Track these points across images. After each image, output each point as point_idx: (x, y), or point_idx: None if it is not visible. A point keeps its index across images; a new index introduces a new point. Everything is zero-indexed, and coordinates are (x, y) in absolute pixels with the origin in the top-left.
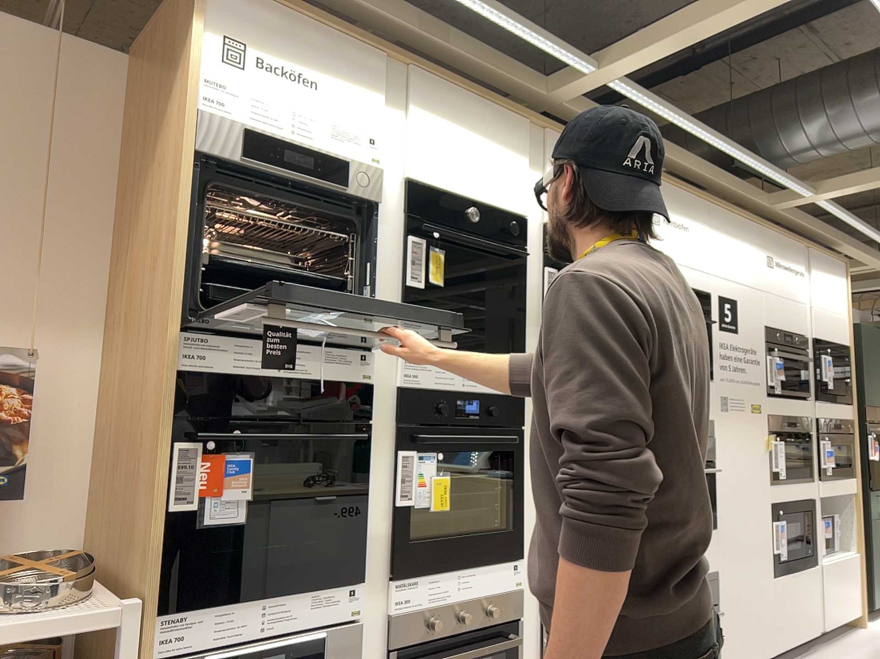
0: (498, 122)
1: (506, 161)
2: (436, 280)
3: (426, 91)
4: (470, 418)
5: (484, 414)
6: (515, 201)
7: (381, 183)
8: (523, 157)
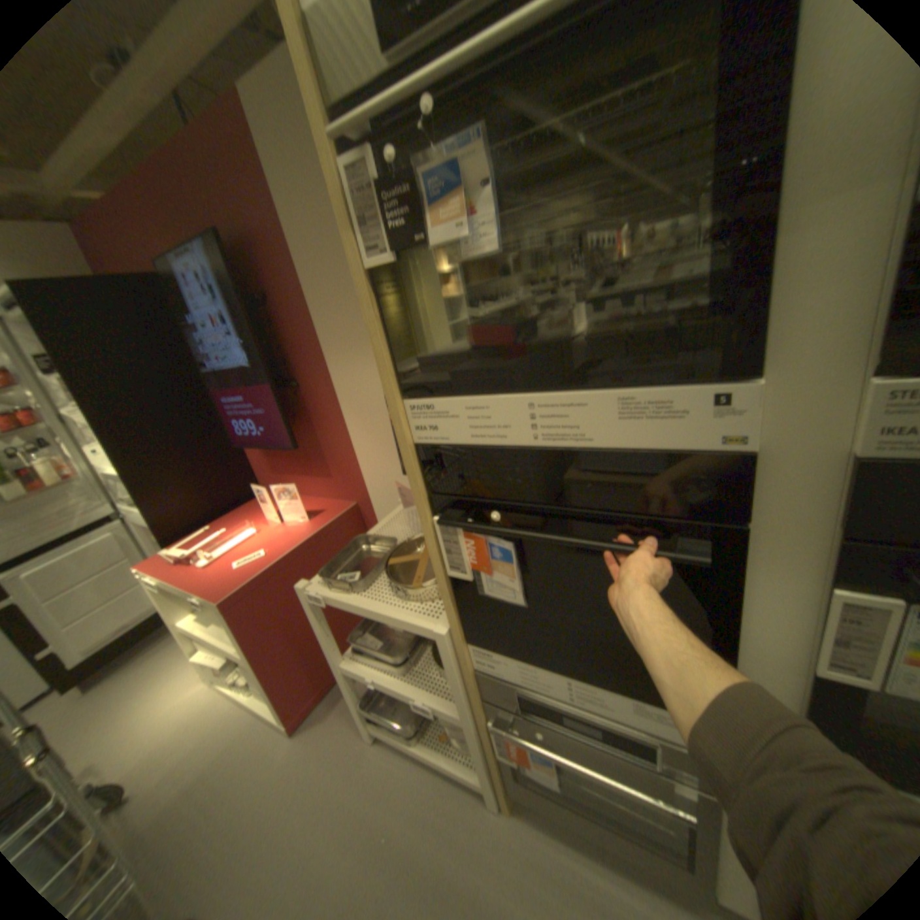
0: None
1: None
2: None
3: None
4: None
5: None
6: None
7: None
8: None
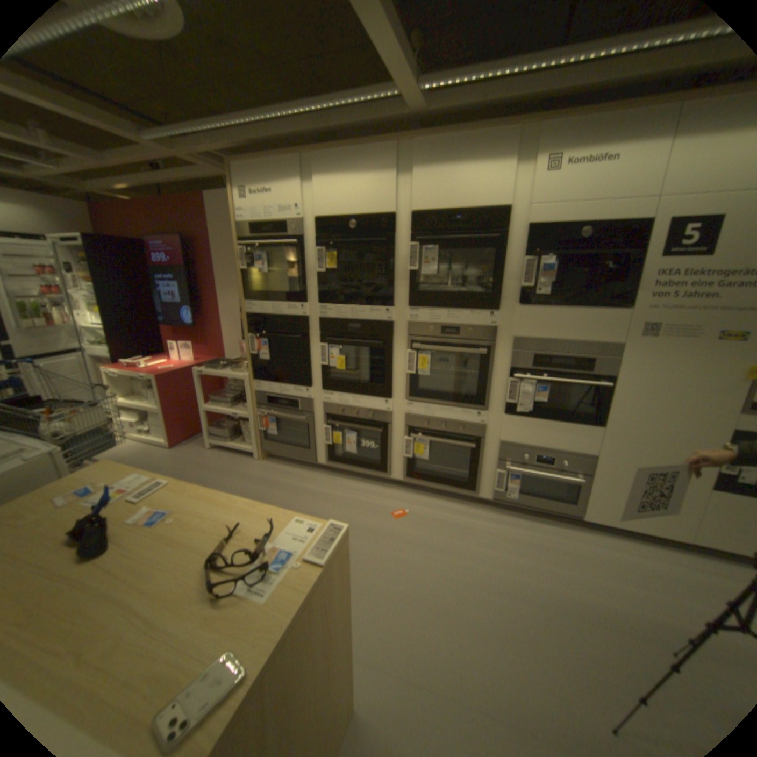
0: (371, 152)
1: (377, 178)
2: (329, 268)
3: (319, 159)
4: (356, 335)
5: (365, 333)
6: (386, 204)
7: (299, 225)
8: (393, 168)
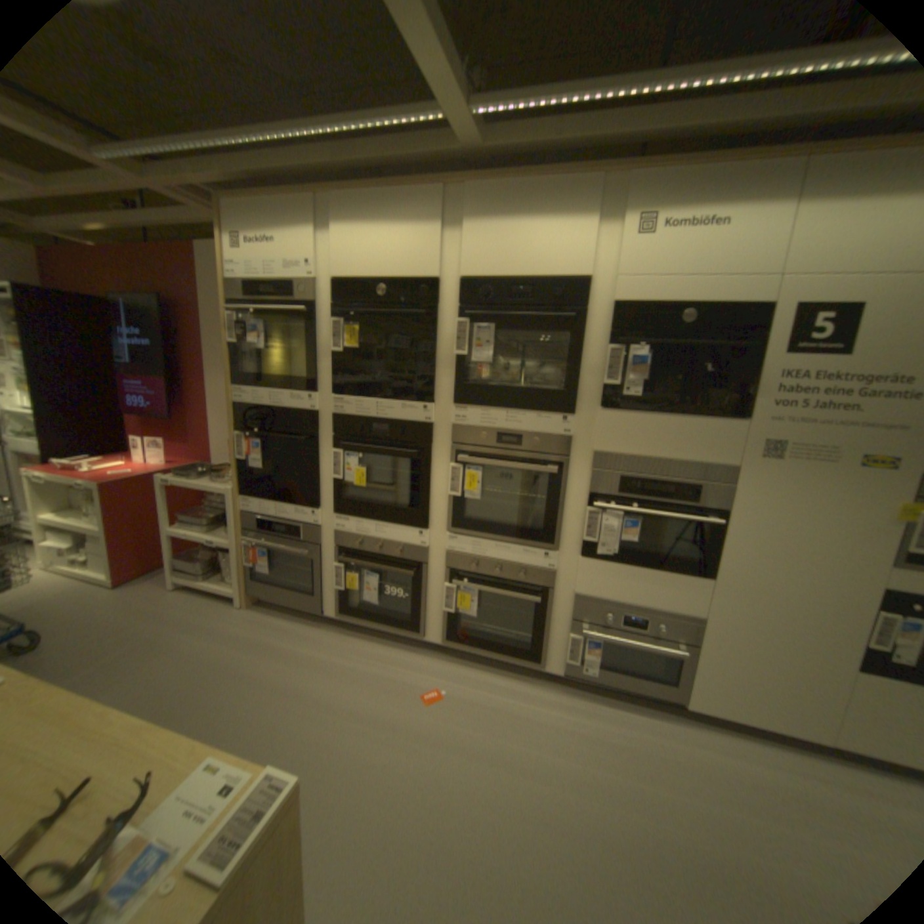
0: (408, 197)
1: (416, 231)
2: (348, 346)
3: (339, 201)
4: (382, 439)
5: (394, 438)
6: (427, 265)
7: (309, 287)
8: (437, 219)
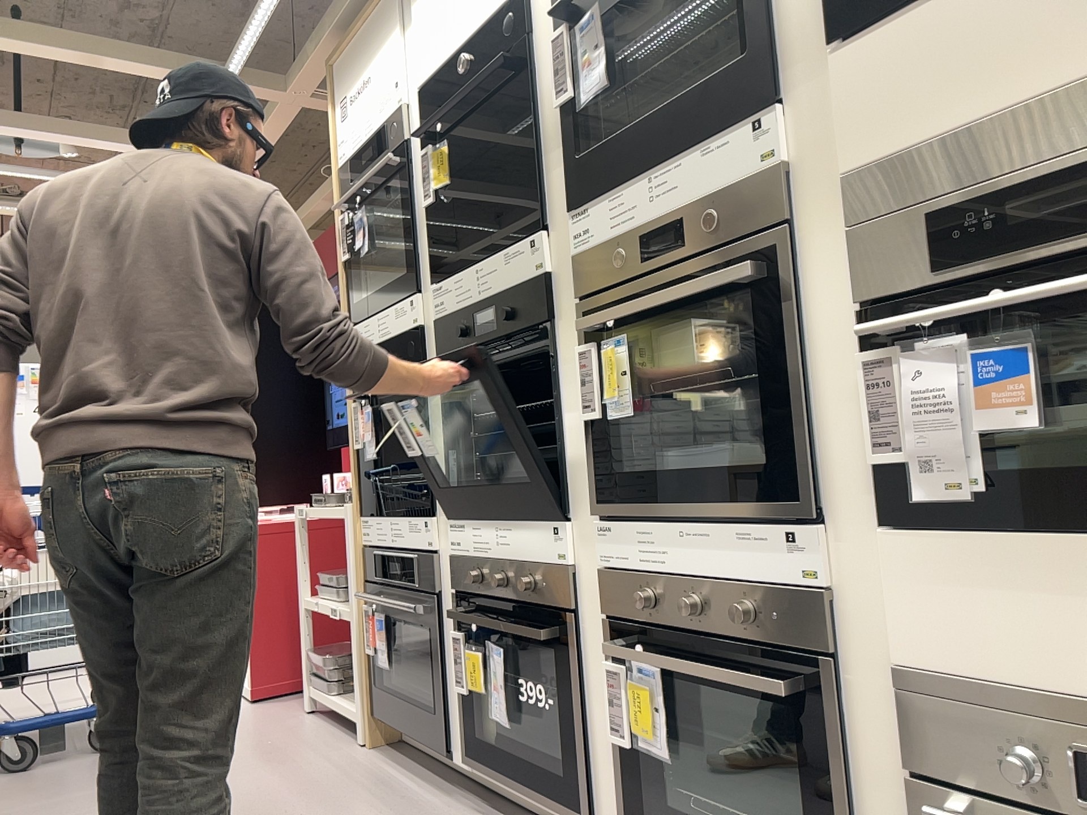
0: None
1: None
2: (434, 182)
3: None
4: (487, 334)
5: (500, 323)
6: None
7: (399, 118)
8: None
